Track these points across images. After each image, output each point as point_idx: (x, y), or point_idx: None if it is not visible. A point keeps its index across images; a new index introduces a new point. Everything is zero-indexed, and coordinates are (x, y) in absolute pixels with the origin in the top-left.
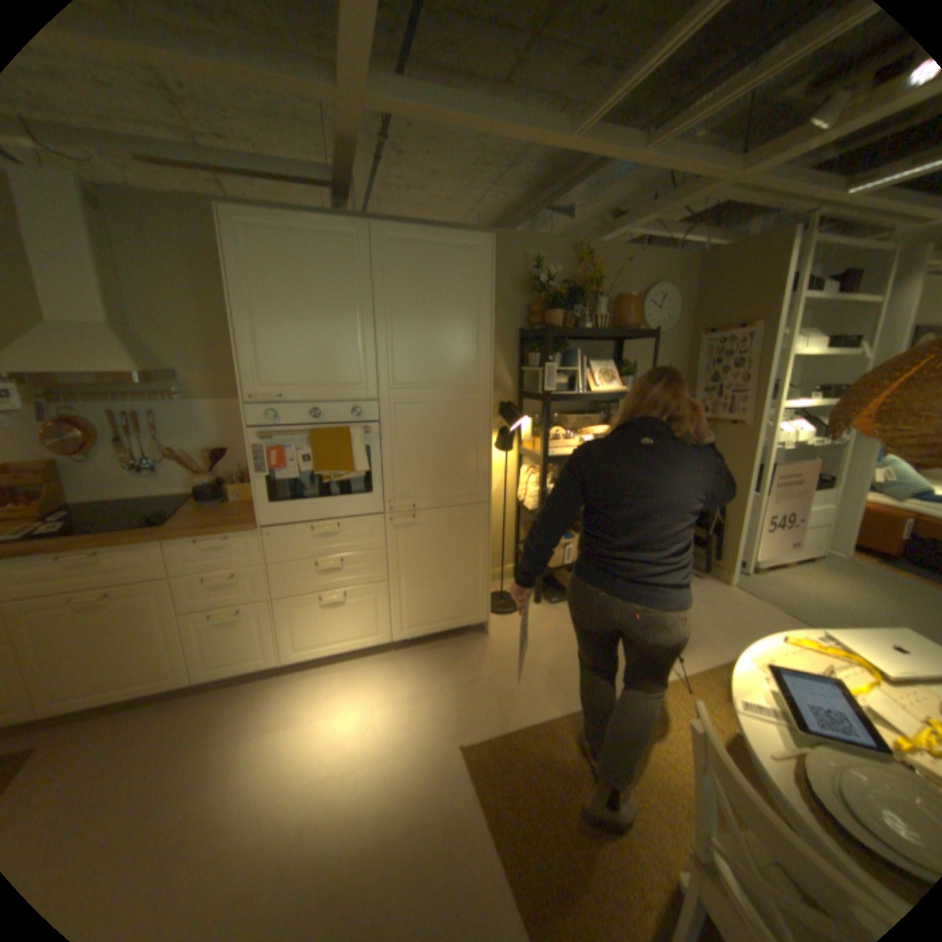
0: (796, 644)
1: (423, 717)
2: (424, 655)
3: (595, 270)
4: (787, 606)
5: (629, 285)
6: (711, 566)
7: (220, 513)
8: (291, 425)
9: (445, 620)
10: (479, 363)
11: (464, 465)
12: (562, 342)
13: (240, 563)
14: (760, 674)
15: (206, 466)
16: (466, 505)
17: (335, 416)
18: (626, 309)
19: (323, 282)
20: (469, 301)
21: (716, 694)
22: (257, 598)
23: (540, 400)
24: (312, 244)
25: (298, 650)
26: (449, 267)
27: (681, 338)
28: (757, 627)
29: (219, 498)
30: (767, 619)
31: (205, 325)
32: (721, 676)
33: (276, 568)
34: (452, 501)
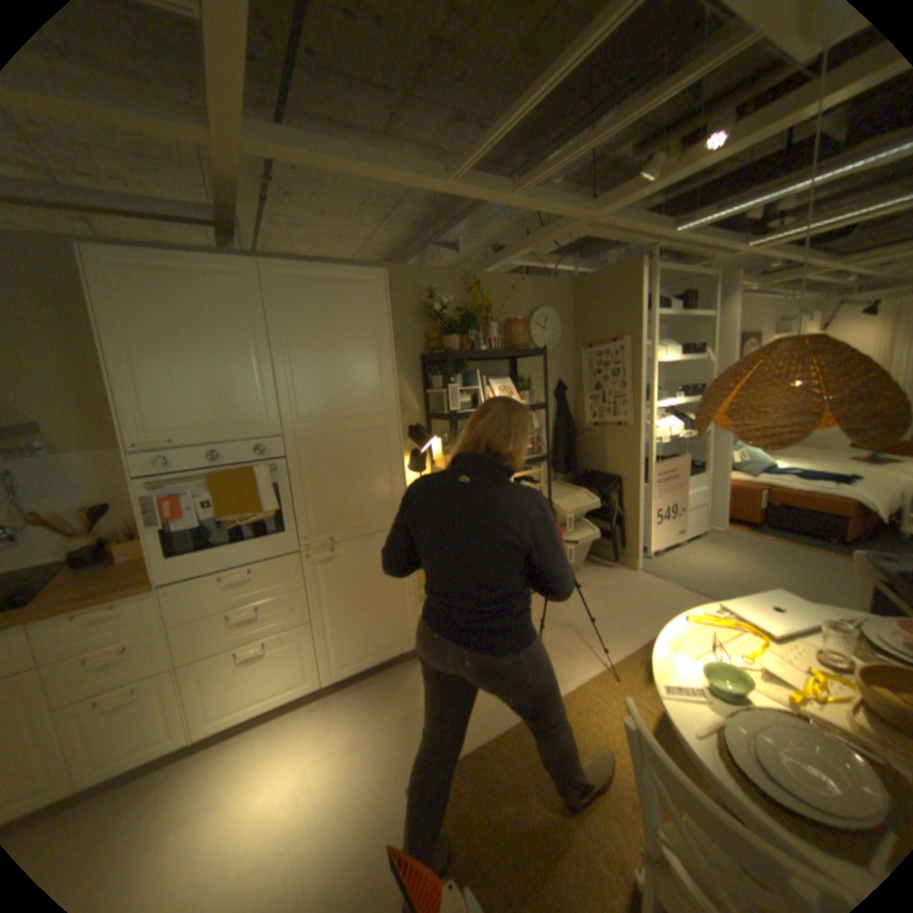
0: (698, 620)
1: (363, 765)
2: (357, 694)
3: (484, 298)
4: (685, 581)
5: (515, 309)
6: (618, 555)
7: (105, 578)
8: (186, 470)
9: (376, 652)
10: (384, 390)
11: (380, 491)
12: (462, 364)
13: (133, 632)
14: (674, 655)
15: (84, 526)
16: (386, 530)
17: (236, 456)
18: (515, 331)
19: (212, 320)
20: (368, 332)
21: (640, 676)
22: (158, 668)
23: (448, 420)
24: (196, 282)
25: (212, 719)
26: (345, 300)
27: (565, 353)
28: (664, 605)
29: (102, 561)
30: (671, 597)
31: (75, 370)
32: (642, 658)
33: (179, 630)
34: (371, 528)
